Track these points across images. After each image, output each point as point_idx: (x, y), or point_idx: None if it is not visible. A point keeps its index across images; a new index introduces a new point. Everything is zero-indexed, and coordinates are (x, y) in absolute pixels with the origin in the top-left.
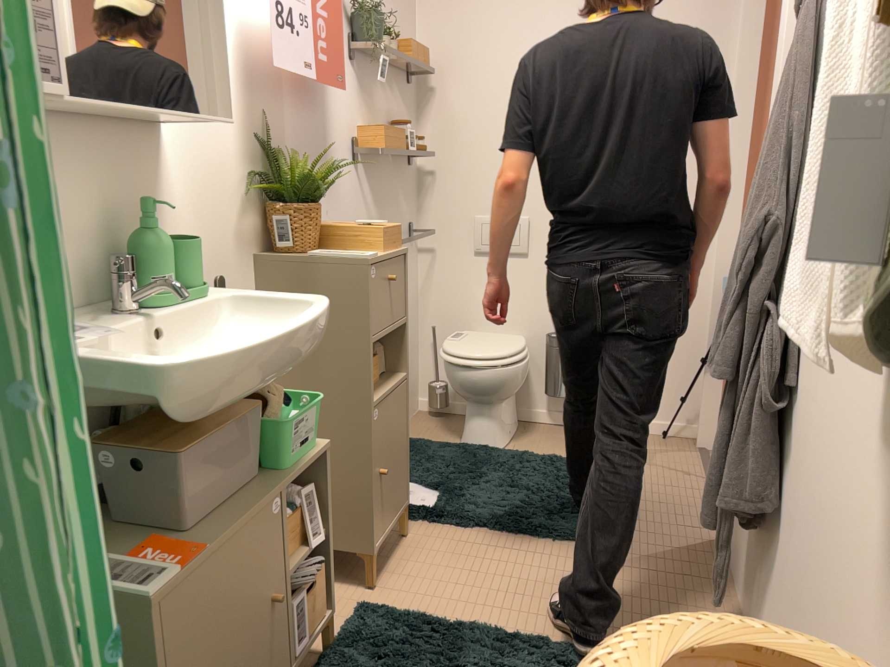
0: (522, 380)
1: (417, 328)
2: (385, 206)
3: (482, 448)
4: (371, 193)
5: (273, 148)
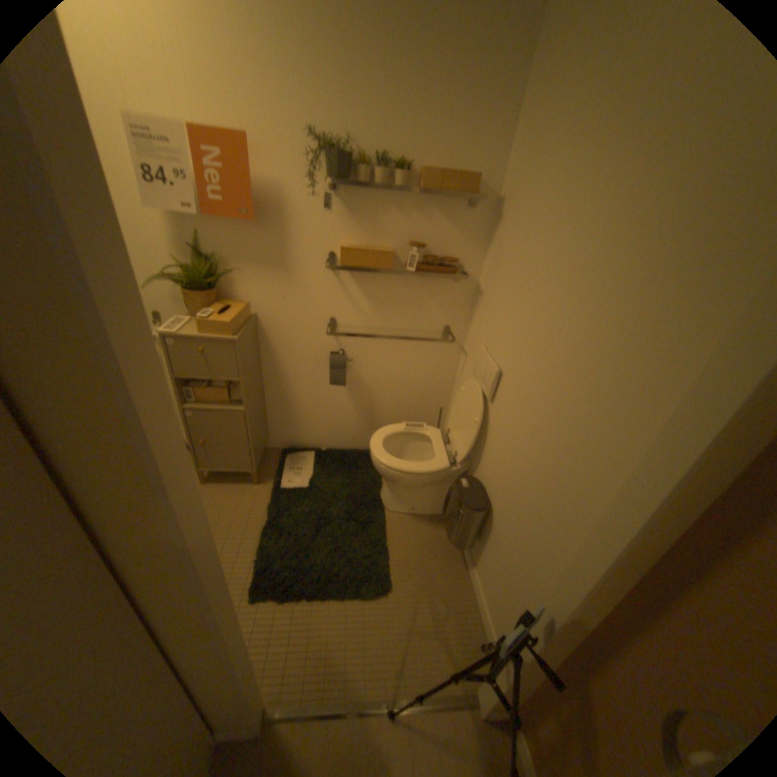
0: (400, 483)
1: (443, 400)
2: (387, 302)
3: (376, 496)
4: (356, 290)
5: (198, 249)
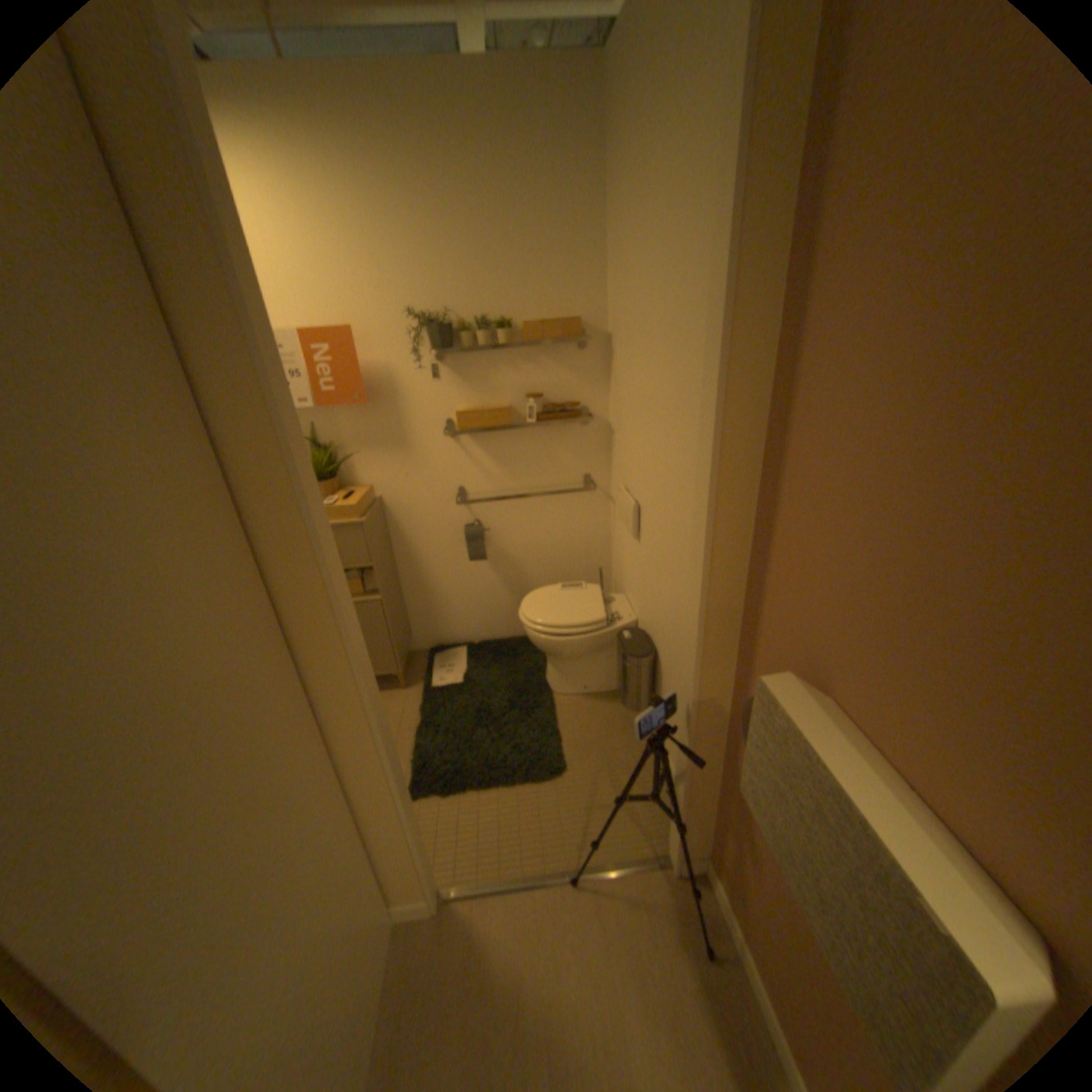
0: (560, 651)
1: (602, 561)
2: (515, 461)
3: (541, 681)
4: (481, 454)
5: (316, 441)
